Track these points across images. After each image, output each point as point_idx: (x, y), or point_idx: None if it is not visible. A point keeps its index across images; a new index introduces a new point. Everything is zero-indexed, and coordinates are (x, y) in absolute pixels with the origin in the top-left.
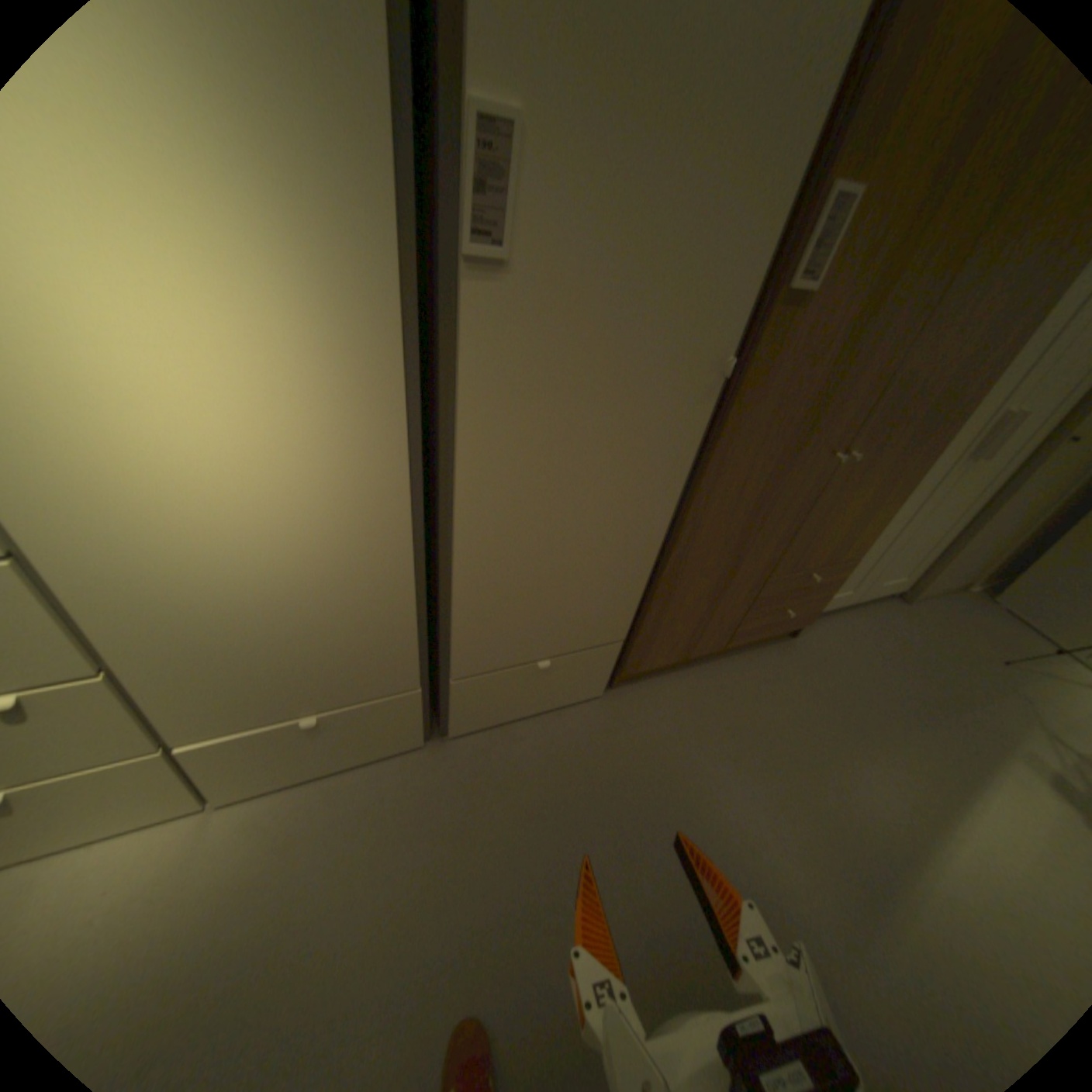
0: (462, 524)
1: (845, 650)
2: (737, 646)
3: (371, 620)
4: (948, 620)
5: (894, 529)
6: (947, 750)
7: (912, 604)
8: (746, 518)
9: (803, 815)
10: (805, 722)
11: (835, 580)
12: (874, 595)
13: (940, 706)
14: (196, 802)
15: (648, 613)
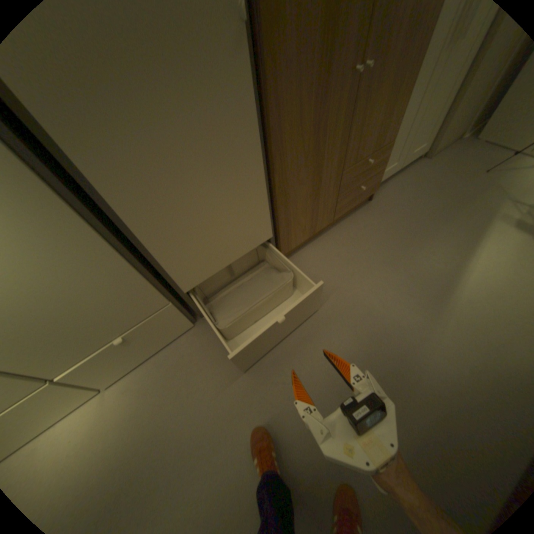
0: (118, 208)
1: (398, 197)
2: (340, 217)
3: (108, 283)
4: (452, 159)
5: (410, 114)
6: (459, 229)
7: (431, 158)
8: (311, 137)
9: (389, 288)
10: (383, 242)
11: (382, 159)
12: (409, 161)
13: (452, 208)
14: (91, 392)
15: (278, 217)
